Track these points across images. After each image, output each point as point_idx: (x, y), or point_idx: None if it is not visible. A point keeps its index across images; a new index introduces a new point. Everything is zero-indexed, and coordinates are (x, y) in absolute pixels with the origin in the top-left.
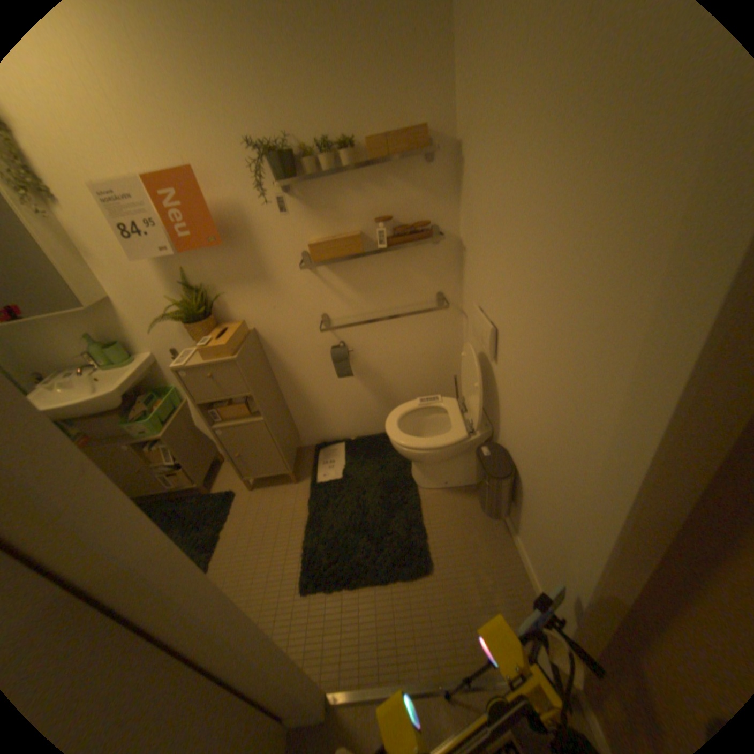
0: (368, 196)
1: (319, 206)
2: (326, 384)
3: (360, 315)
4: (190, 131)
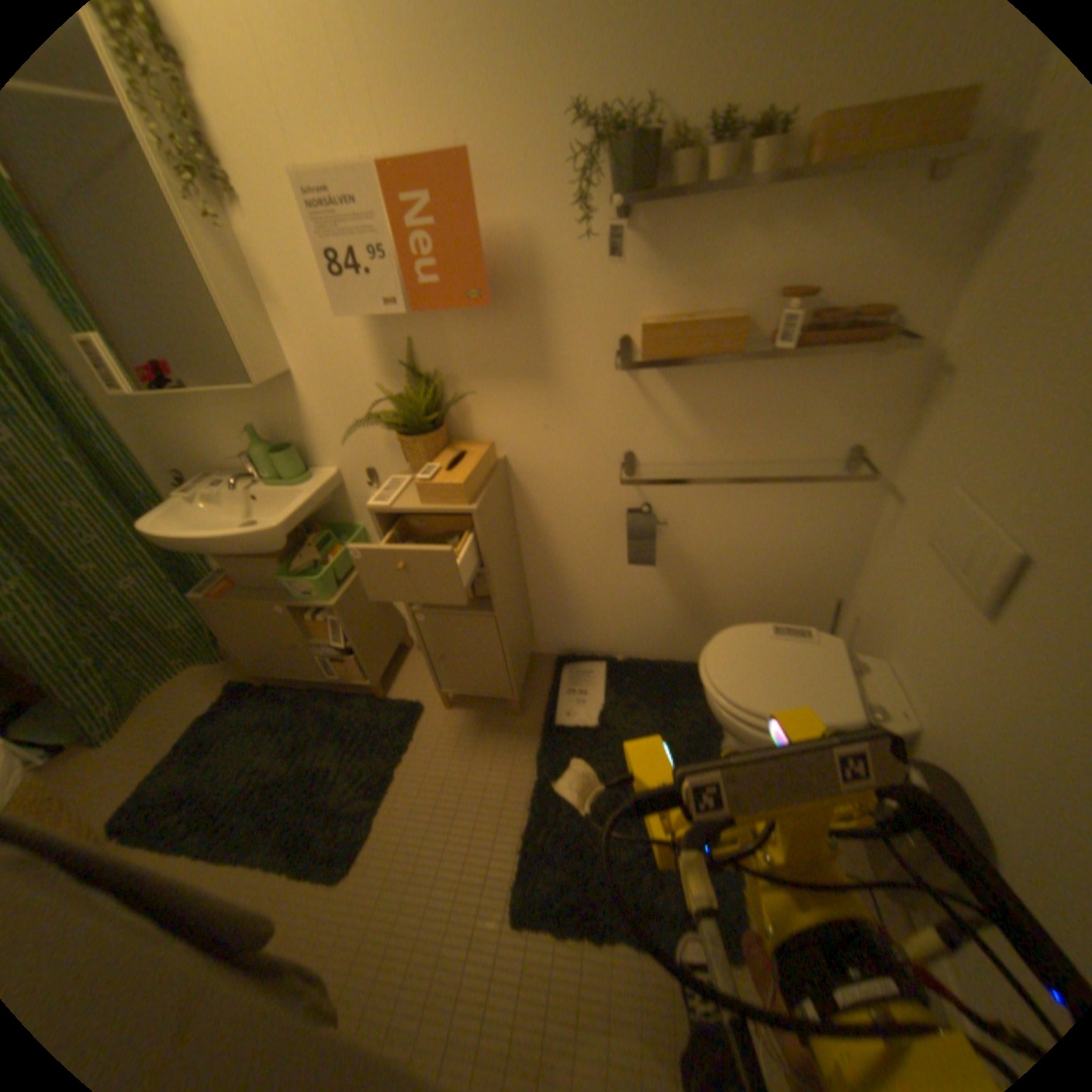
0: (778, 241)
1: (677, 252)
2: (598, 566)
3: (692, 462)
4: (474, 80)
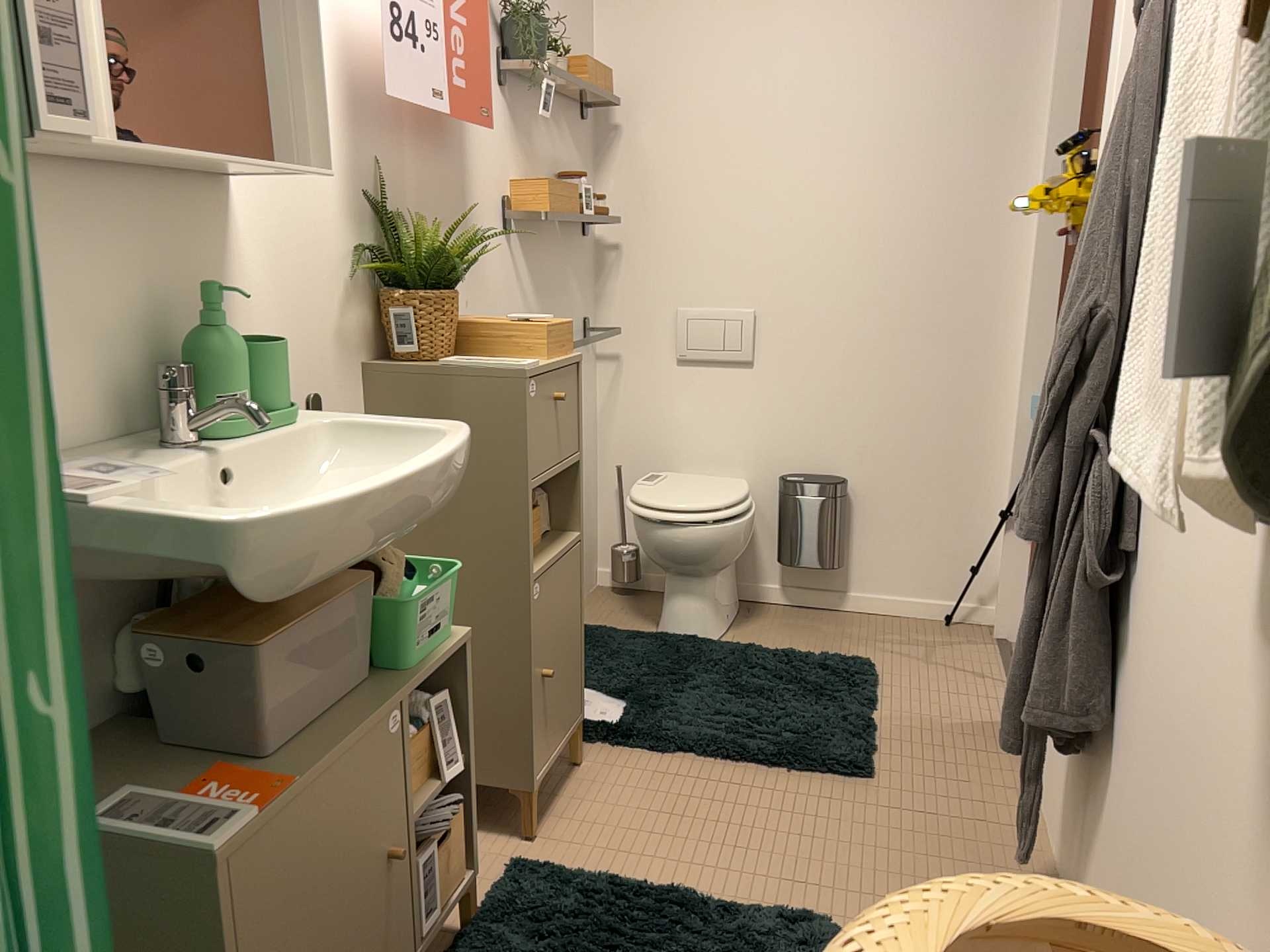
0: (551, 141)
1: (522, 131)
2: None
3: None
4: None
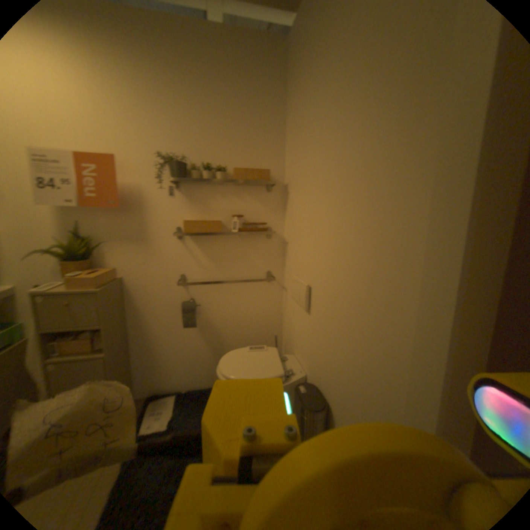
0: (229, 200)
1: (196, 199)
2: (171, 334)
3: (210, 278)
4: (120, 138)
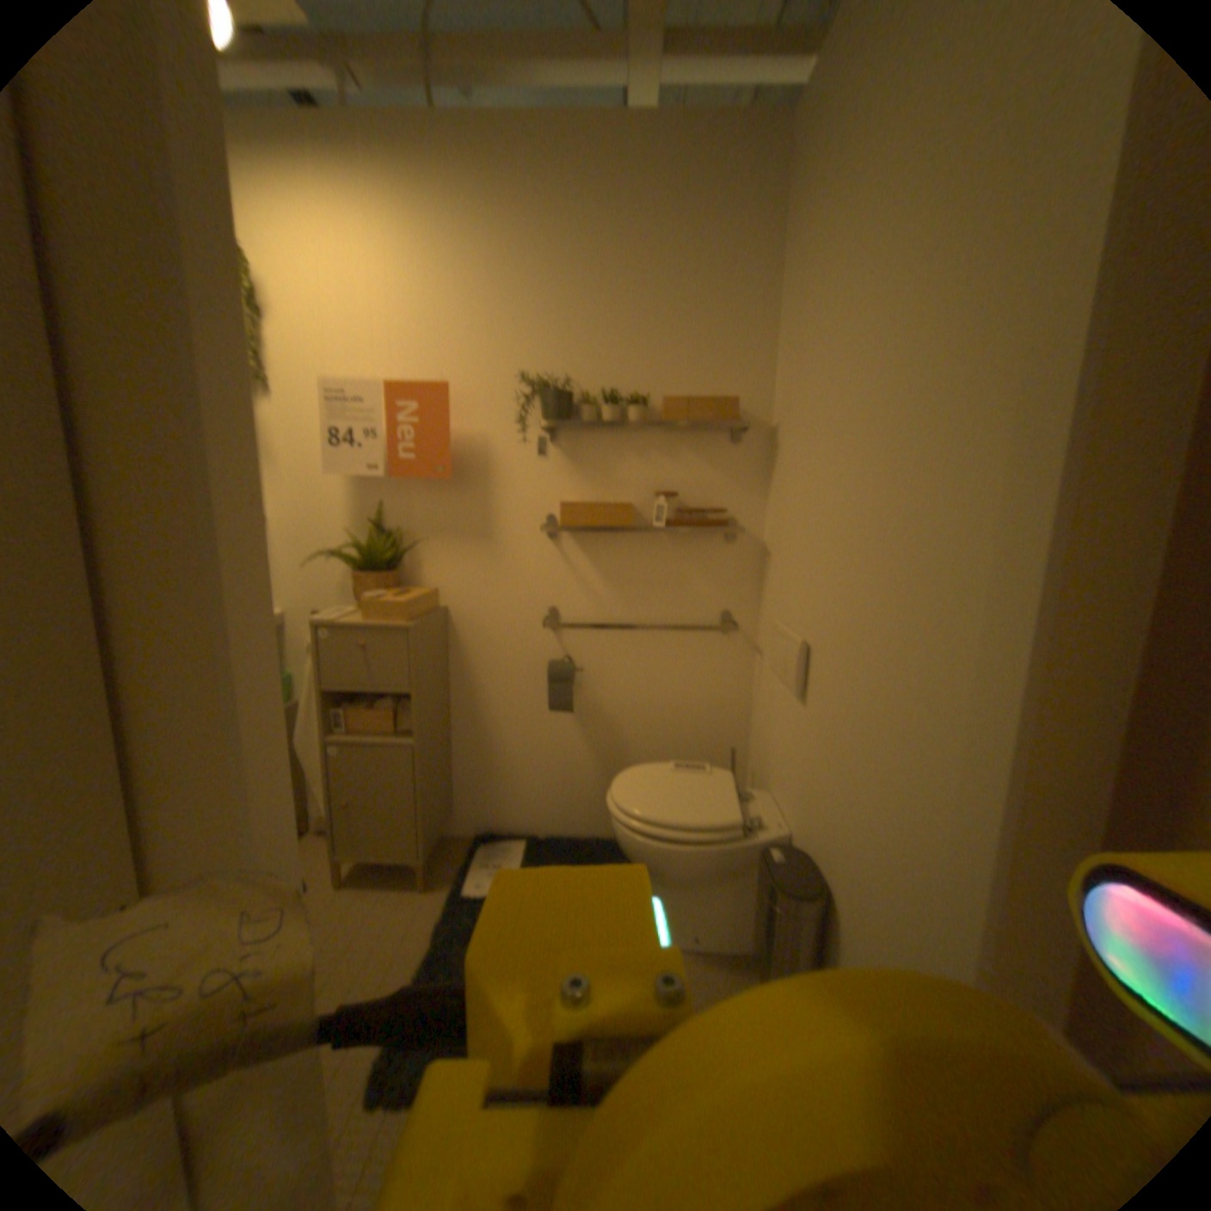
0: (652, 461)
1: (588, 460)
2: (526, 719)
3: (606, 616)
4: (460, 349)
